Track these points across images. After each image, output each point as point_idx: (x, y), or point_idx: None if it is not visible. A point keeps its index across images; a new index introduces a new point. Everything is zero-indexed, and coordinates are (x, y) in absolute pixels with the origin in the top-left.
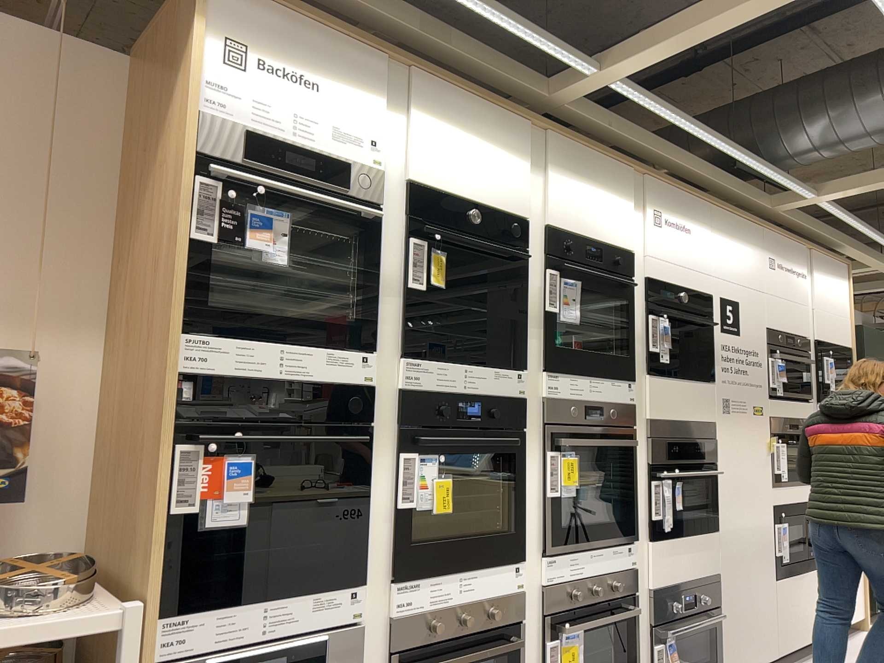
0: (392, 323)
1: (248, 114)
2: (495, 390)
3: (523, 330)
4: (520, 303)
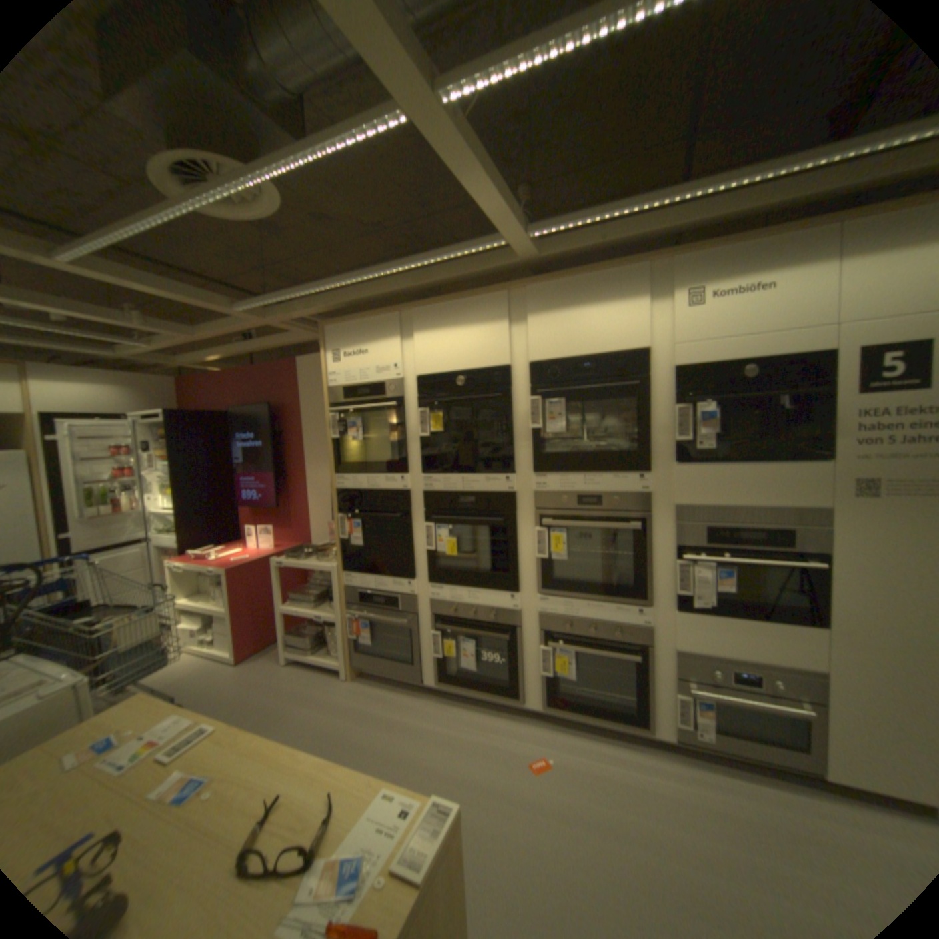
0: (415, 458)
1: (337, 378)
2: (487, 490)
3: (515, 446)
4: (509, 428)
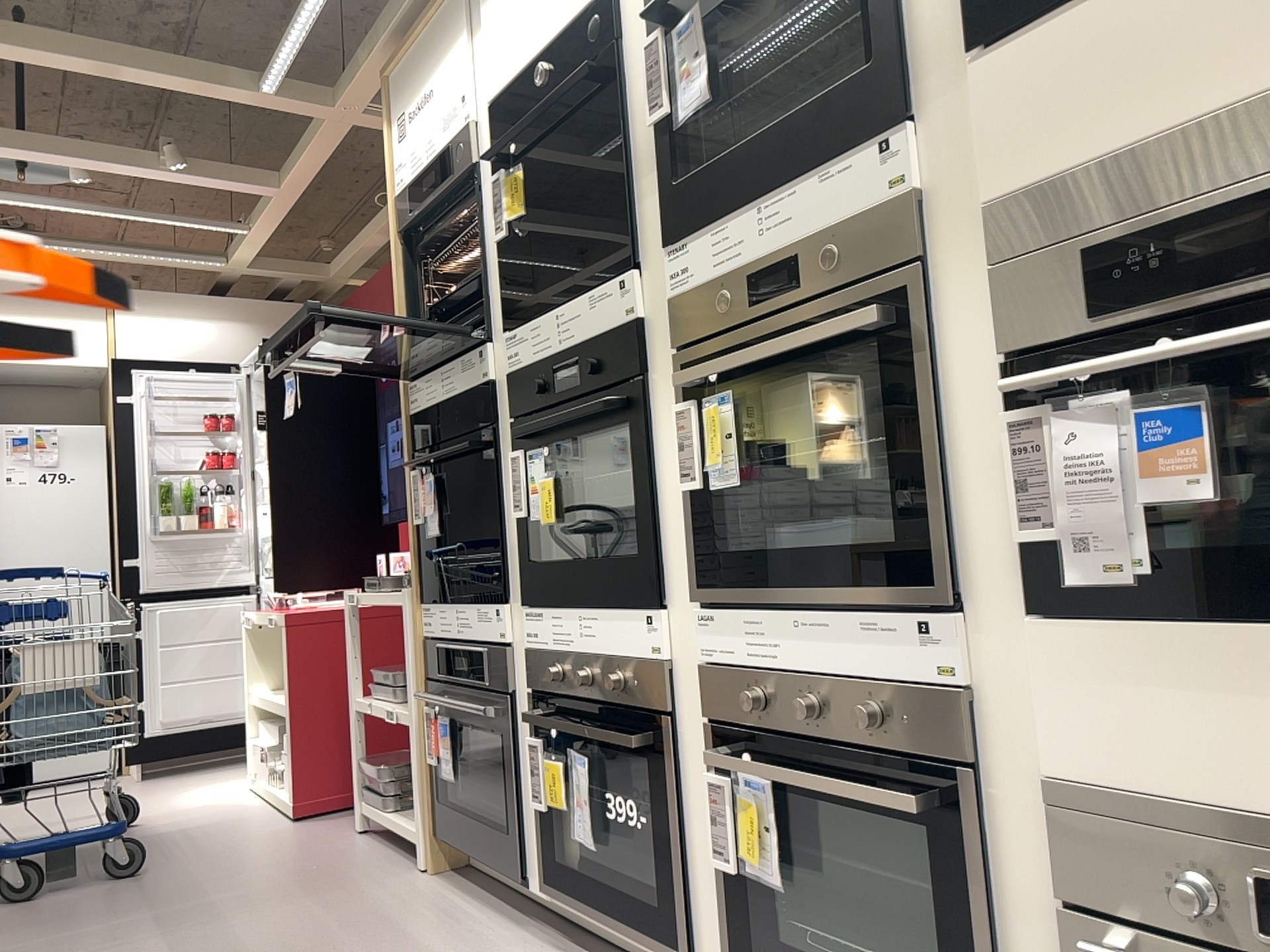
0: (497, 296)
1: (404, 171)
2: (594, 327)
3: (636, 188)
4: (623, 144)
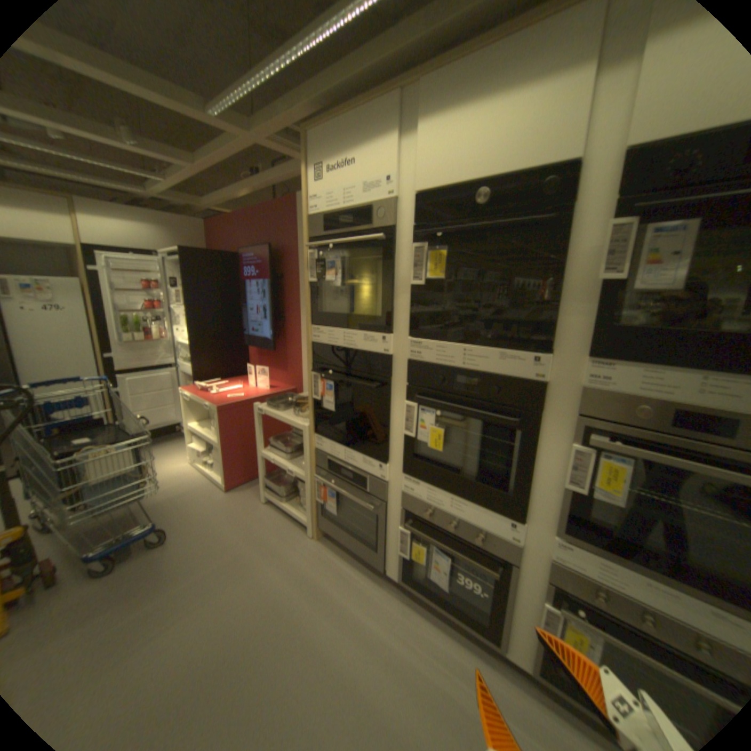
0: (402, 312)
1: (318, 201)
2: (502, 371)
3: (564, 306)
4: (559, 274)
